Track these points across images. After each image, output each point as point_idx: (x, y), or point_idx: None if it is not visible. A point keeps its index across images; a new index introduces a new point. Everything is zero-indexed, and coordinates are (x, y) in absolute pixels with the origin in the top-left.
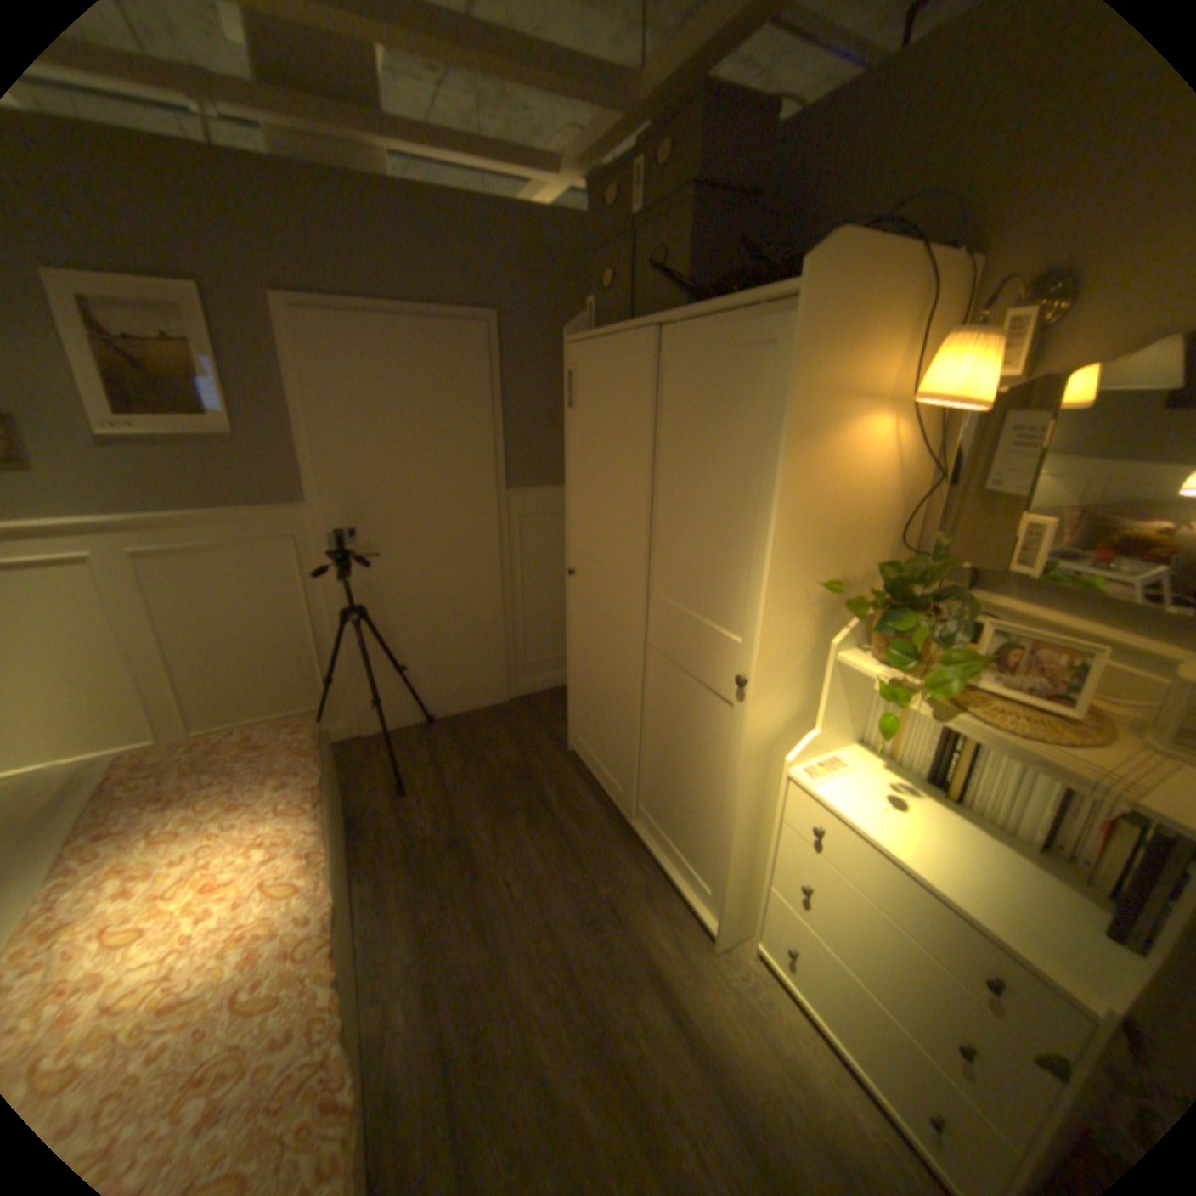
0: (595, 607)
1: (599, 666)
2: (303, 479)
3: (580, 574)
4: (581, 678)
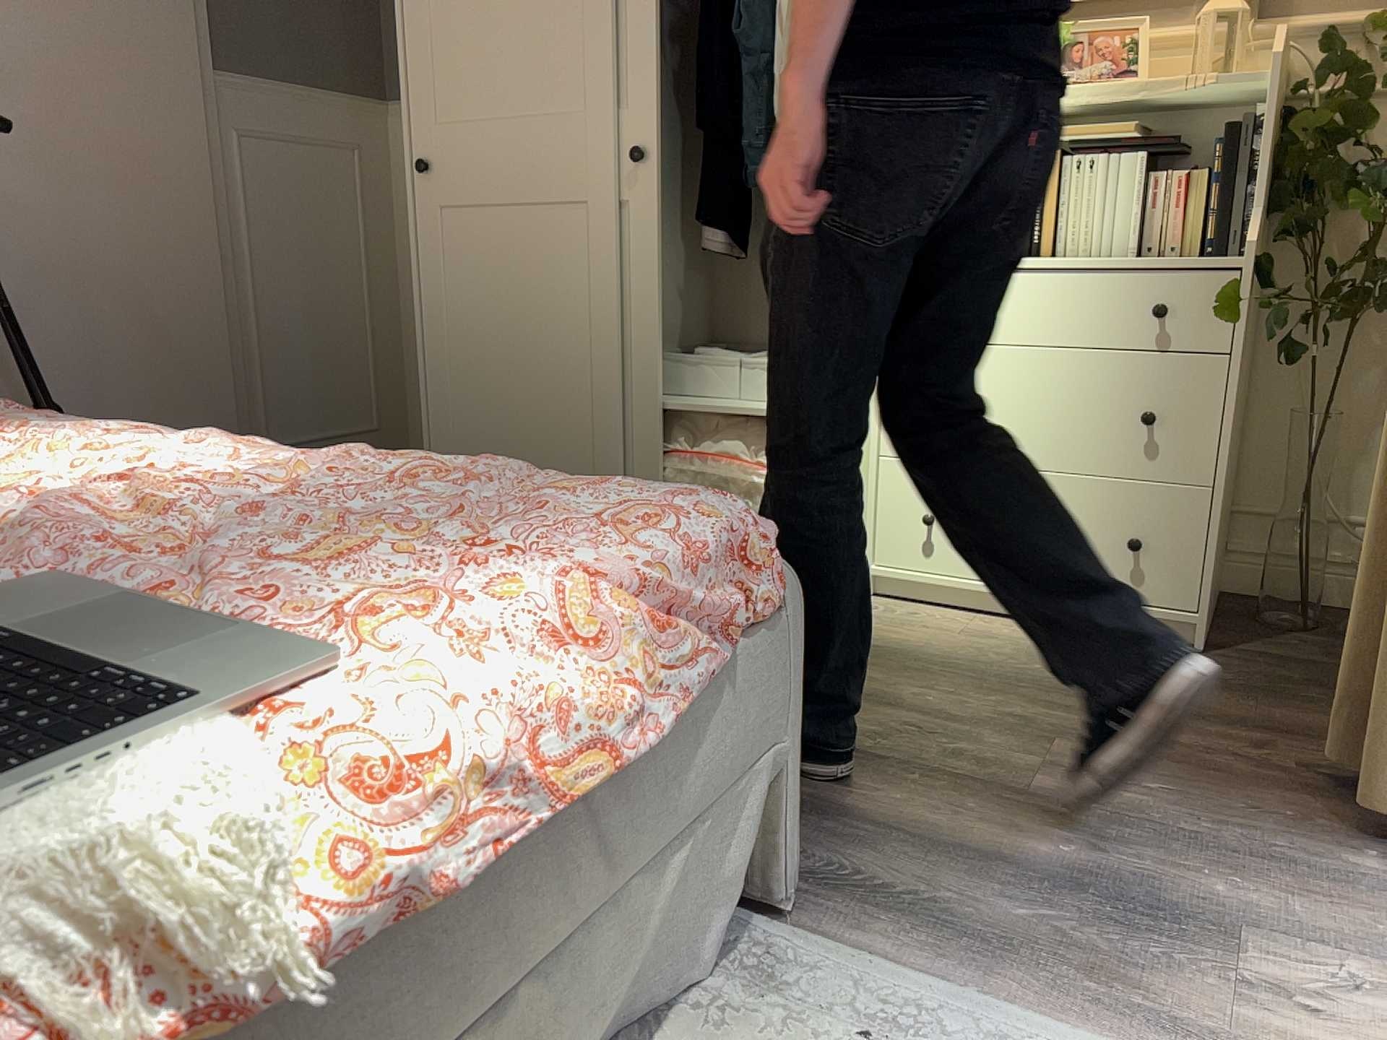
0: (496, 201)
1: (513, 306)
2: None
3: (449, 161)
4: (462, 363)
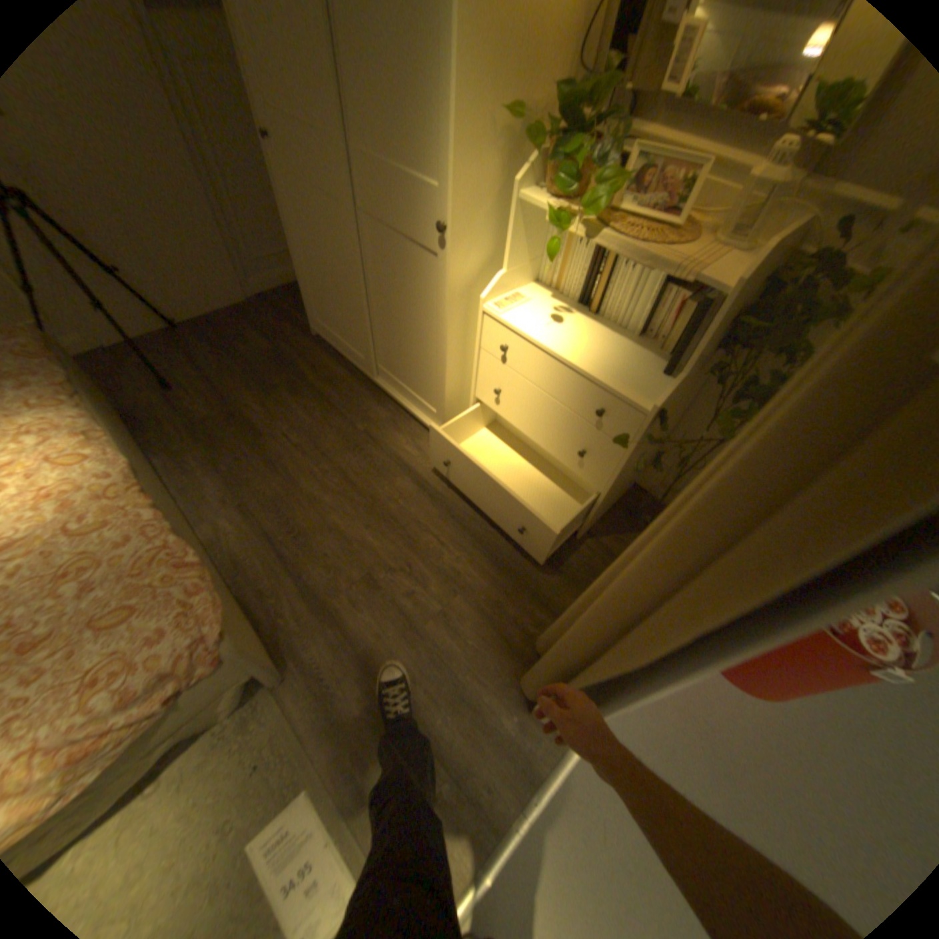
0: (302, 177)
1: (321, 245)
2: None
3: (275, 136)
4: (308, 263)
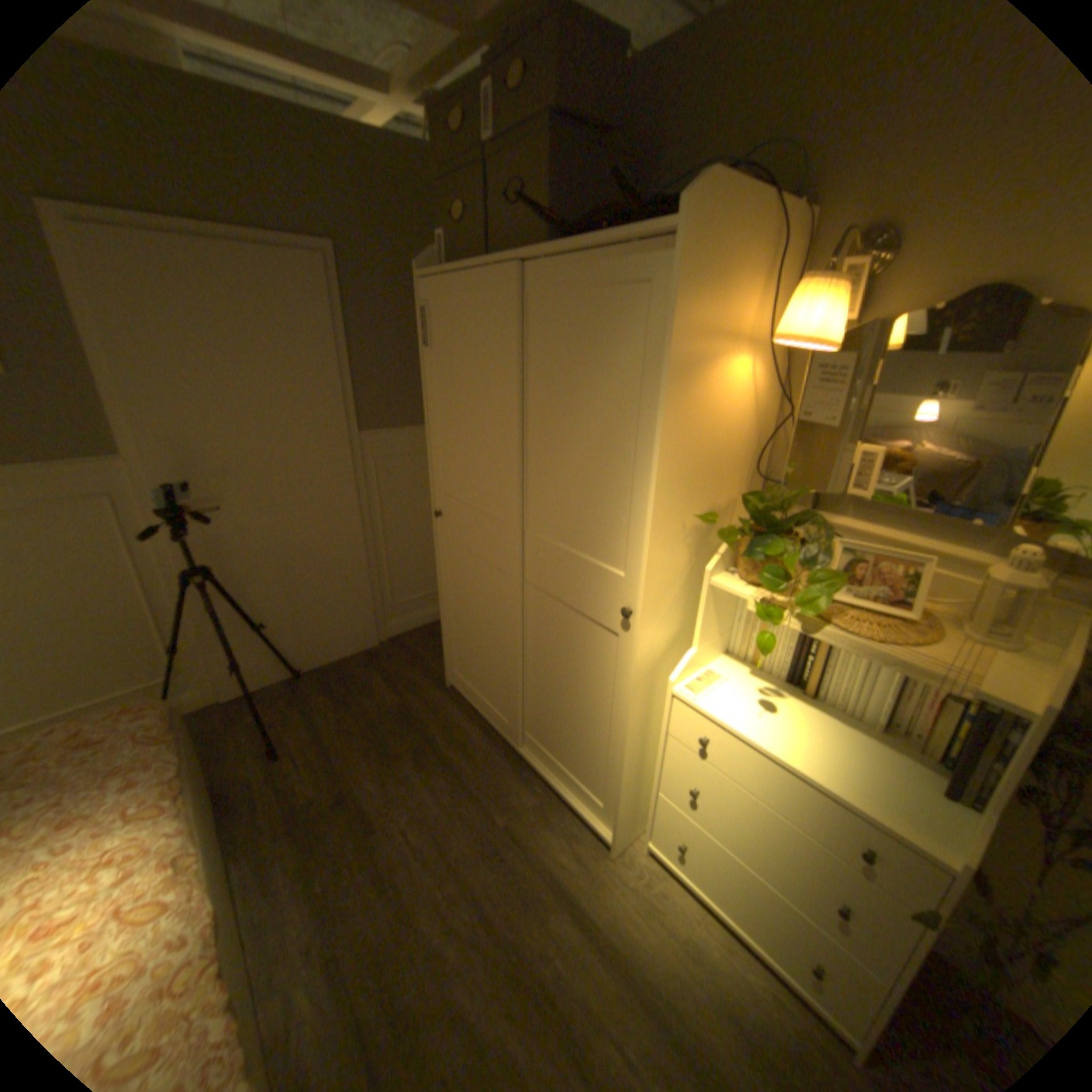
0: (468, 548)
1: (476, 604)
2: (117, 428)
3: (449, 515)
4: (457, 617)
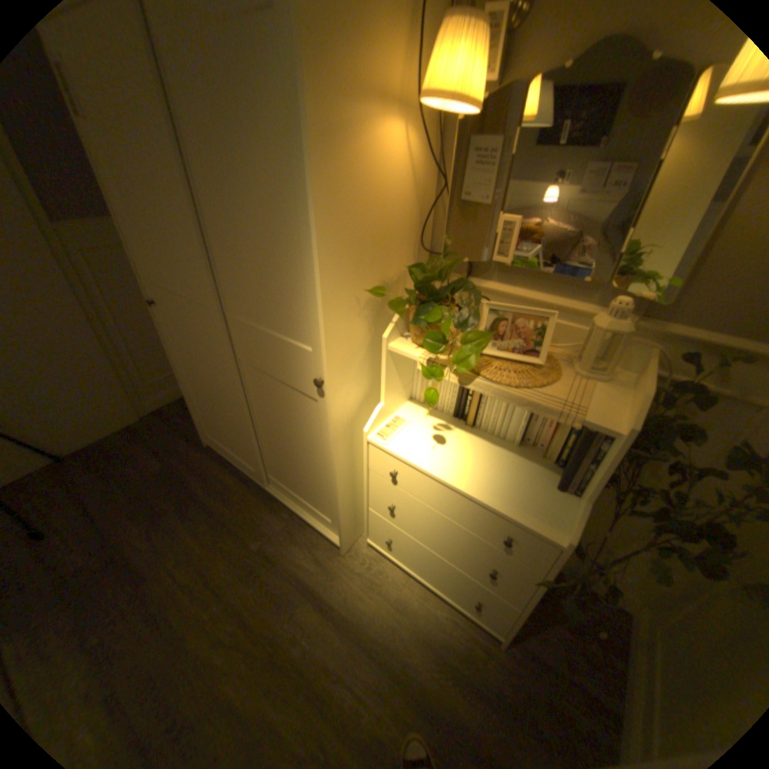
0: (184, 333)
1: (205, 382)
2: None
3: (159, 304)
4: (194, 393)
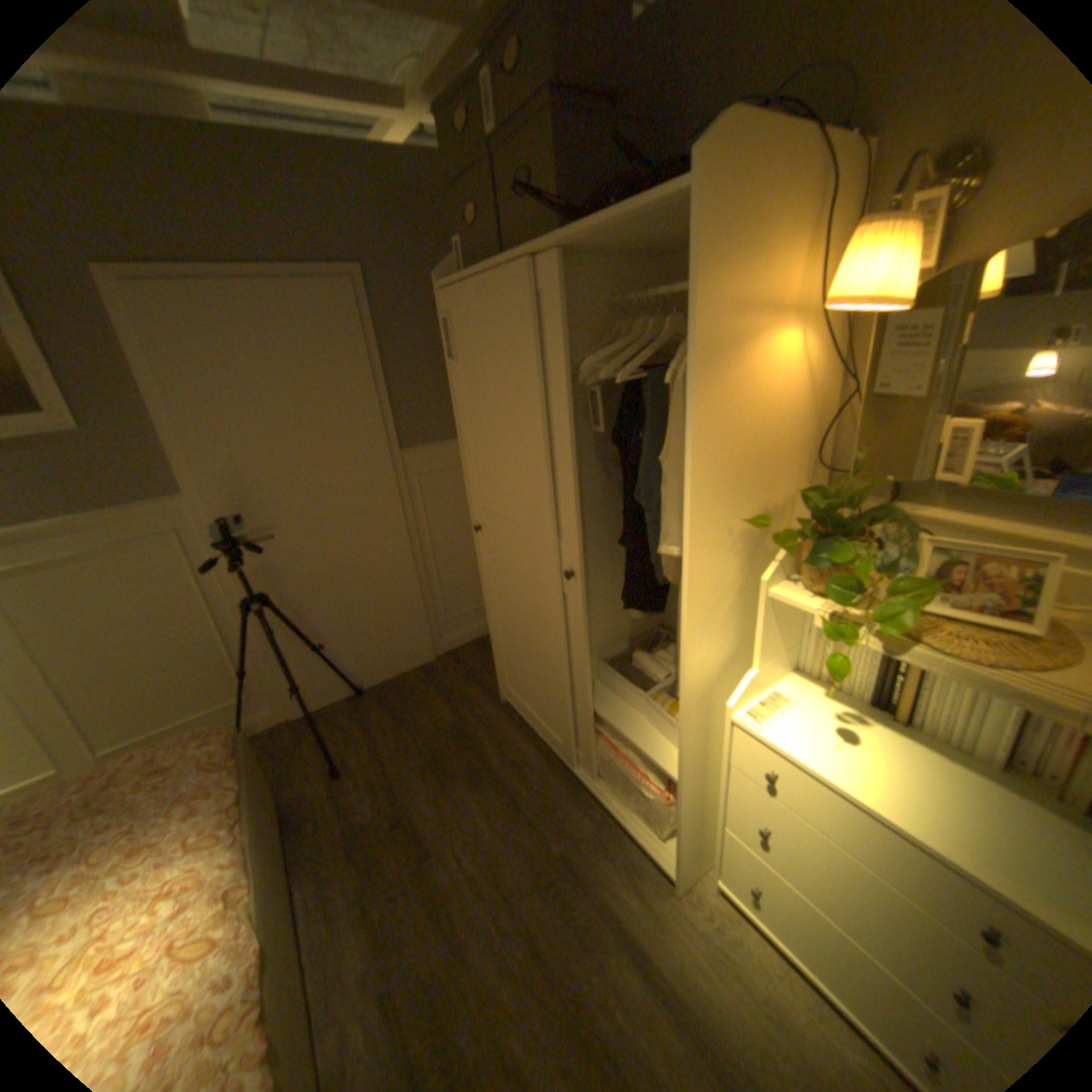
0: (508, 562)
1: (520, 619)
2: (176, 468)
3: (487, 529)
4: (504, 632)
